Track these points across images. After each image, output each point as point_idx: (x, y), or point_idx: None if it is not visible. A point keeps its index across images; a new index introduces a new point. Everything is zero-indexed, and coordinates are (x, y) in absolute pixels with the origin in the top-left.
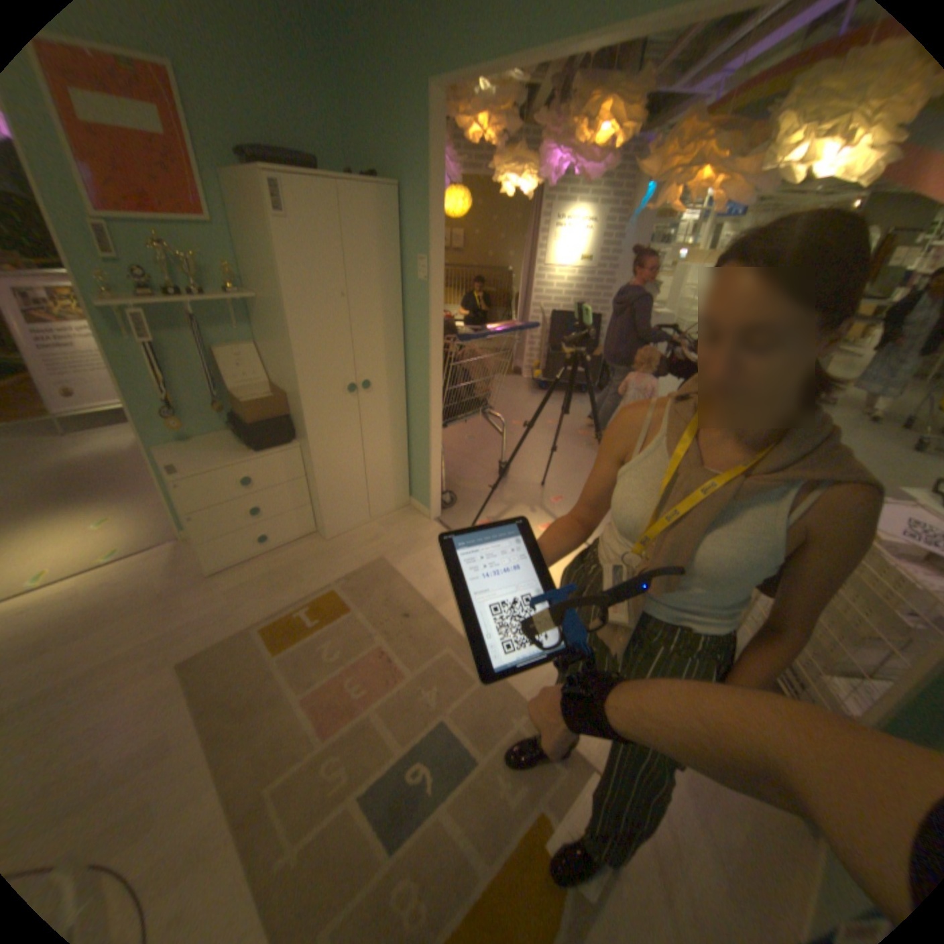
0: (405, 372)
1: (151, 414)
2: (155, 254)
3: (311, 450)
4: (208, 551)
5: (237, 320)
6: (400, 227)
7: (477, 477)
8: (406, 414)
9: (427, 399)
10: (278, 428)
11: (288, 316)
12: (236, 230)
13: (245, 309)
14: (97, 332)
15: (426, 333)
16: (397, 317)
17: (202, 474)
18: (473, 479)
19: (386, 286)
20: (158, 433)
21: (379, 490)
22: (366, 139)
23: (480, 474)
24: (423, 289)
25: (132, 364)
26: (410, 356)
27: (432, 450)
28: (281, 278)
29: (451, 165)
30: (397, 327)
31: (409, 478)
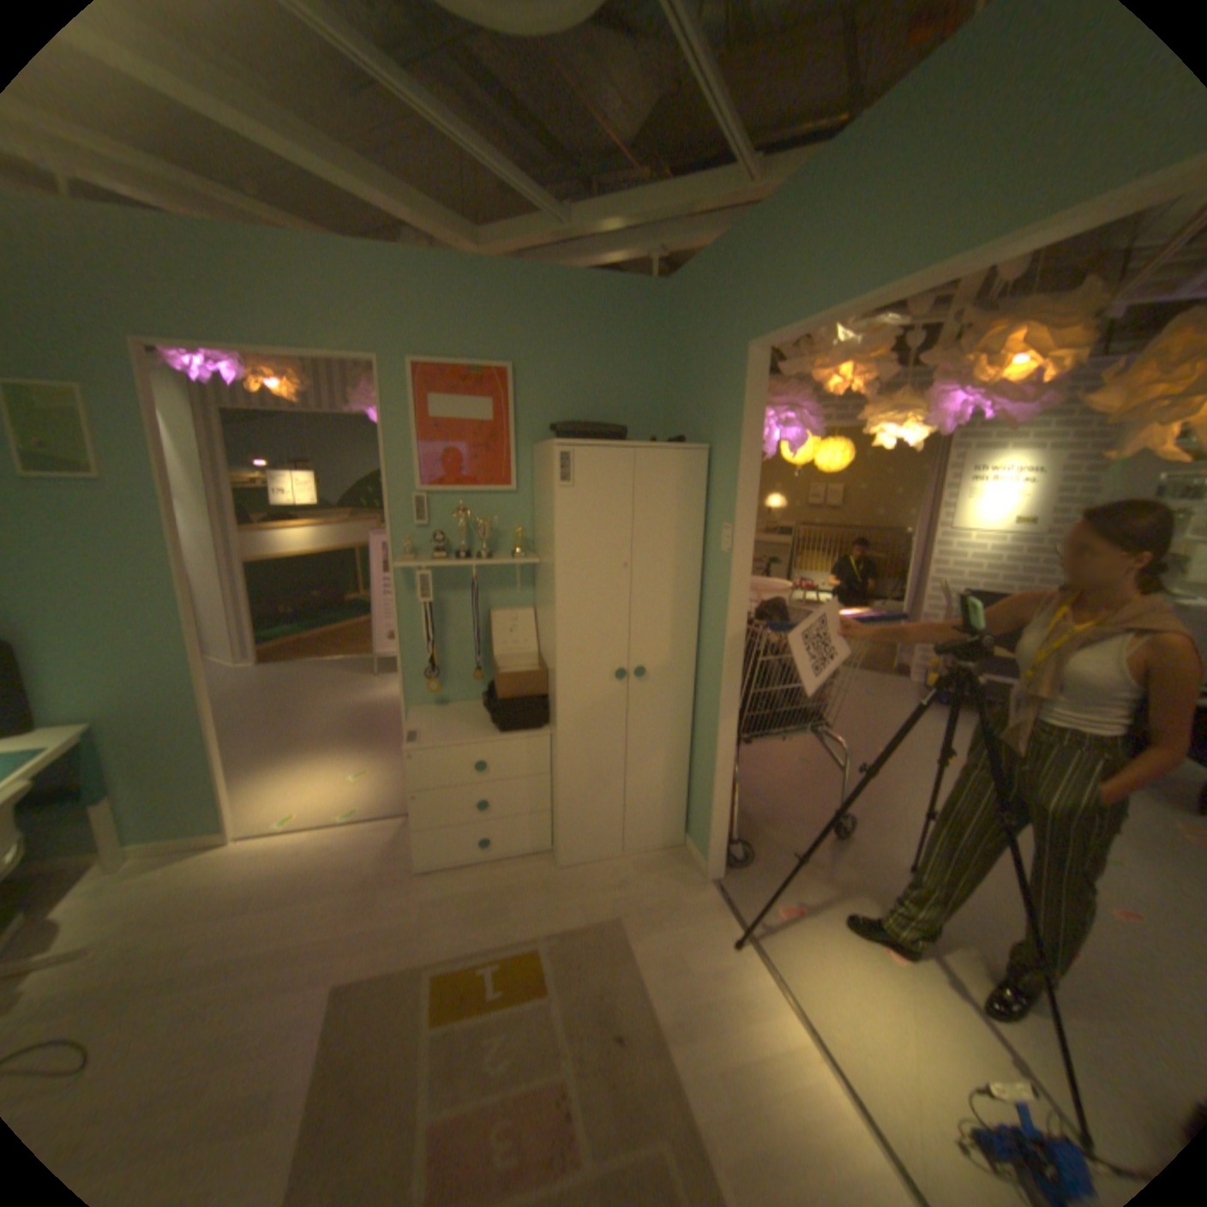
0: (697, 661)
1: (419, 672)
2: (458, 521)
3: (559, 743)
4: (424, 842)
5: (522, 584)
6: (708, 492)
7: (800, 826)
8: (693, 715)
9: (718, 701)
10: (530, 708)
11: (558, 586)
12: (538, 498)
13: (532, 573)
14: (395, 589)
15: (725, 615)
16: (692, 593)
17: (438, 749)
18: (792, 829)
19: (682, 556)
20: (421, 693)
21: (641, 815)
22: (685, 404)
23: (807, 823)
24: (725, 562)
25: (416, 621)
26: (704, 641)
27: (718, 775)
28: (558, 546)
29: (812, 418)
30: (691, 605)
31: (687, 806)
